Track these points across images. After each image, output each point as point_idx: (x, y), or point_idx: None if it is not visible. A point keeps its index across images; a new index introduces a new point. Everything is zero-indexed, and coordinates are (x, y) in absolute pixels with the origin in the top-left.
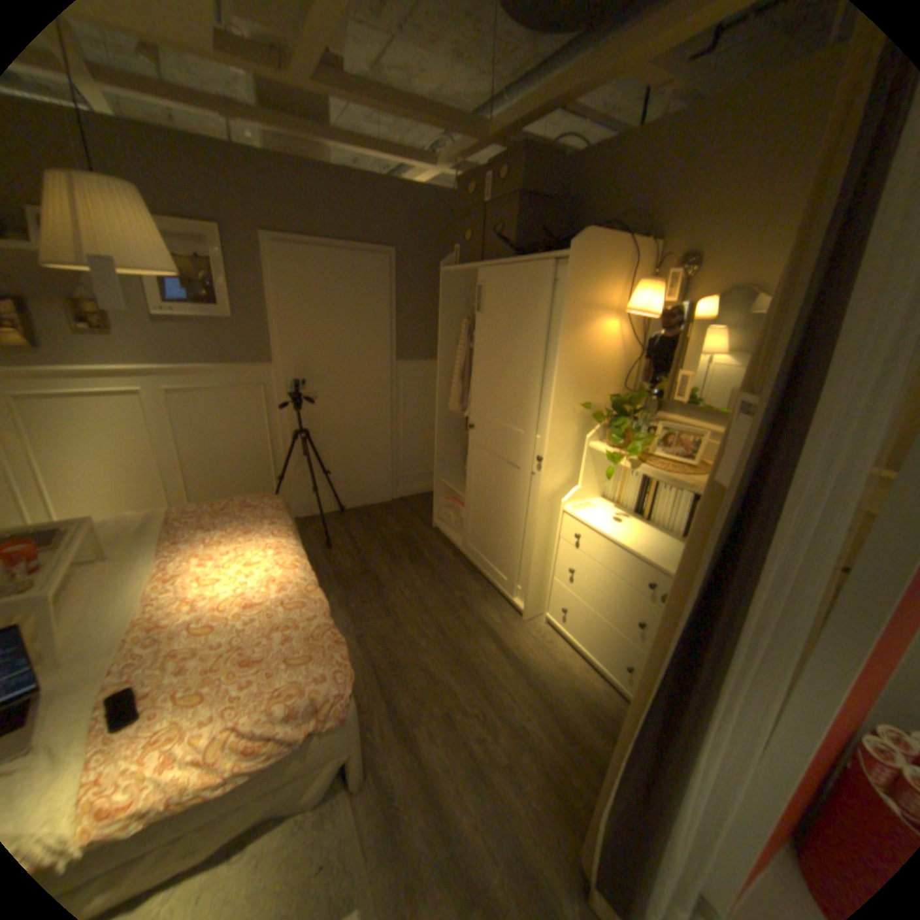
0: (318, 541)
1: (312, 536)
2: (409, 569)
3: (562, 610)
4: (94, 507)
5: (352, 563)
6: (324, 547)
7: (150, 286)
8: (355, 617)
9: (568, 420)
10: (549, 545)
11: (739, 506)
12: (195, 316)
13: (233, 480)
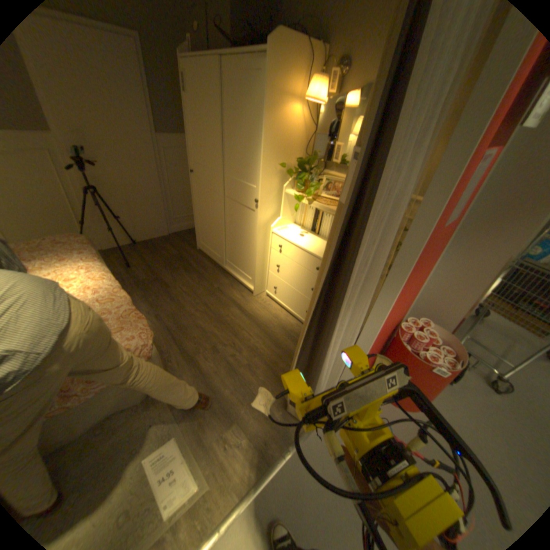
0: (119, 264)
1: (114, 261)
2: (184, 275)
3: (274, 287)
4: None
5: (146, 275)
6: (125, 267)
7: None
8: (152, 305)
9: (272, 175)
10: (265, 253)
11: (351, 215)
12: None
13: (42, 226)
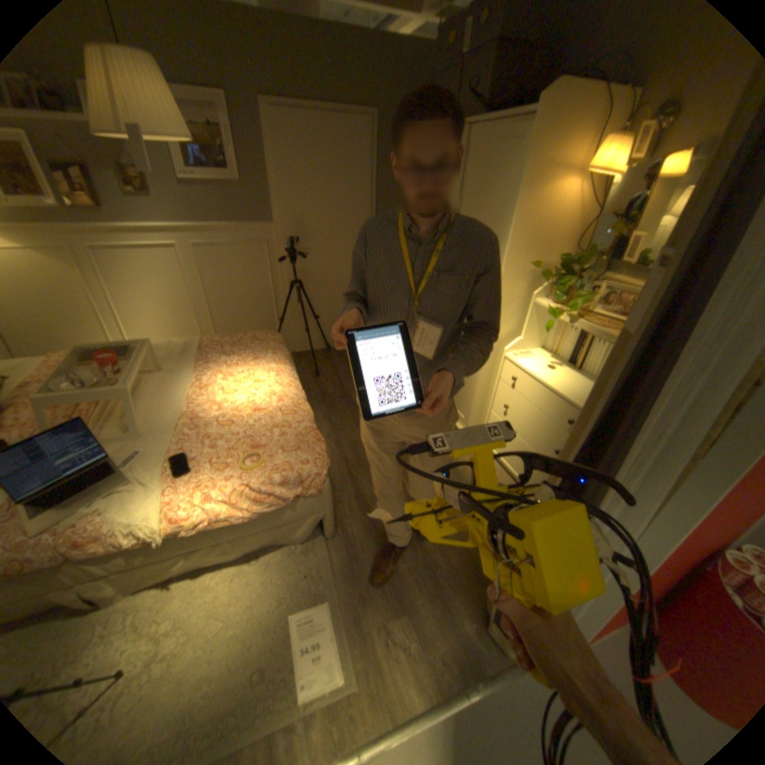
0: (309, 371)
1: (305, 366)
2: None
3: None
4: (151, 334)
5: (334, 389)
6: (314, 375)
7: (174, 153)
8: (334, 427)
9: (518, 277)
10: (490, 385)
11: (641, 350)
12: (210, 179)
13: (246, 320)
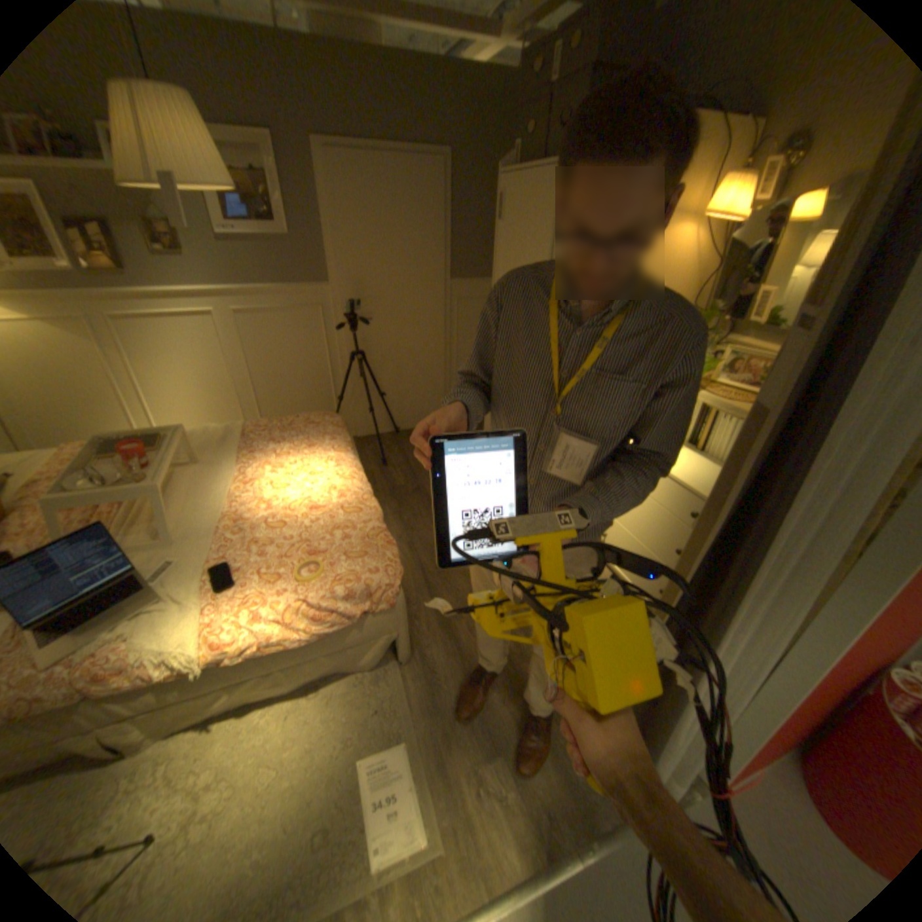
0: (374, 459)
1: (369, 454)
2: None
3: None
4: (184, 419)
5: (405, 480)
6: (380, 465)
7: (210, 204)
8: (406, 527)
9: None
10: None
11: (781, 429)
12: (254, 234)
13: (298, 399)
